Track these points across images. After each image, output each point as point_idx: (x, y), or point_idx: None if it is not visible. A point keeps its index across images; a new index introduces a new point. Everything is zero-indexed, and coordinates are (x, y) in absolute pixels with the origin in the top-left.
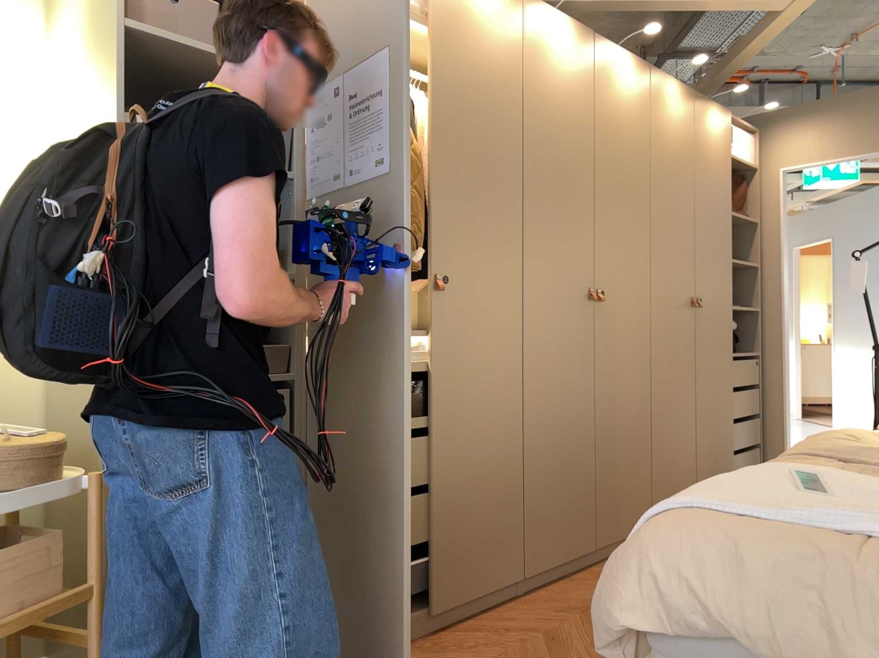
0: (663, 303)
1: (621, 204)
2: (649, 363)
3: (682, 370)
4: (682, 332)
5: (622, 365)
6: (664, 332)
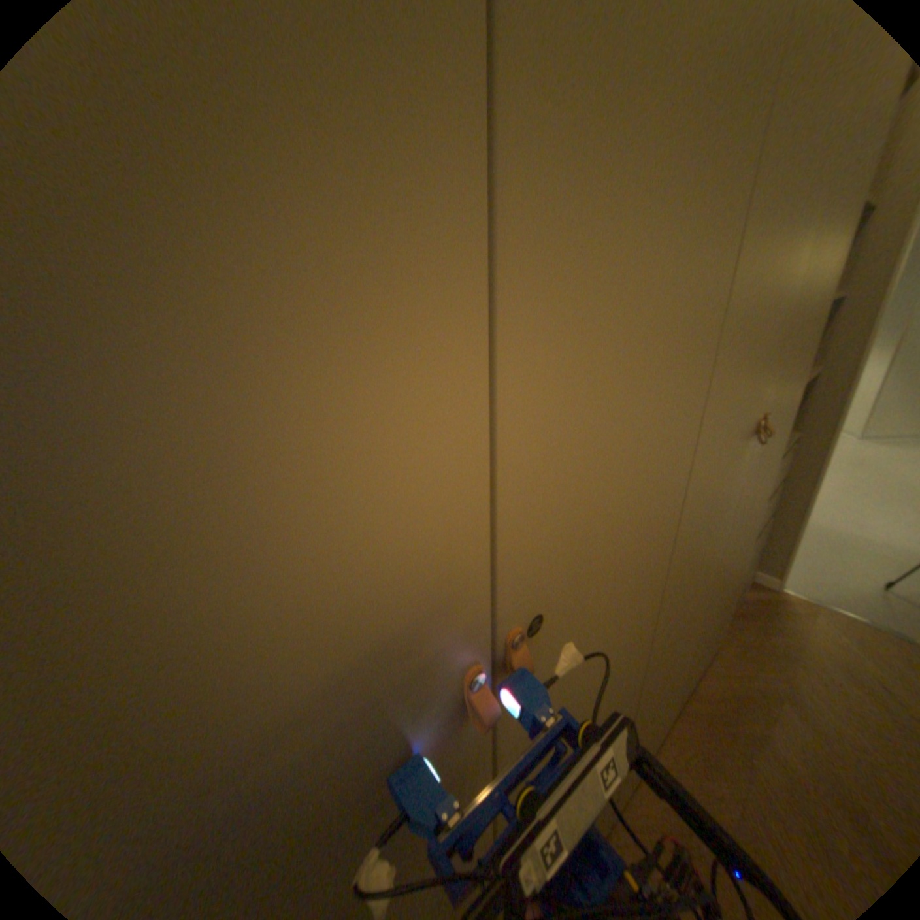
0: (709, 486)
1: (658, 212)
2: (653, 637)
3: (708, 575)
4: (725, 512)
5: (587, 718)
6: (694, 547)
